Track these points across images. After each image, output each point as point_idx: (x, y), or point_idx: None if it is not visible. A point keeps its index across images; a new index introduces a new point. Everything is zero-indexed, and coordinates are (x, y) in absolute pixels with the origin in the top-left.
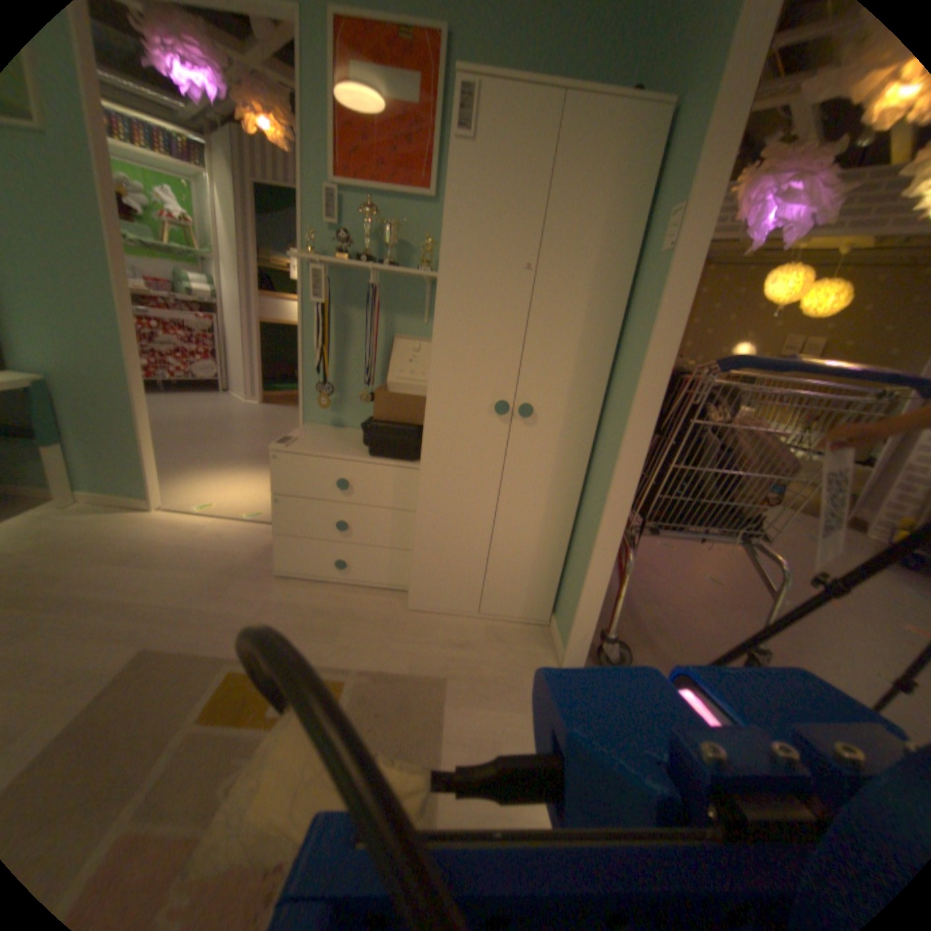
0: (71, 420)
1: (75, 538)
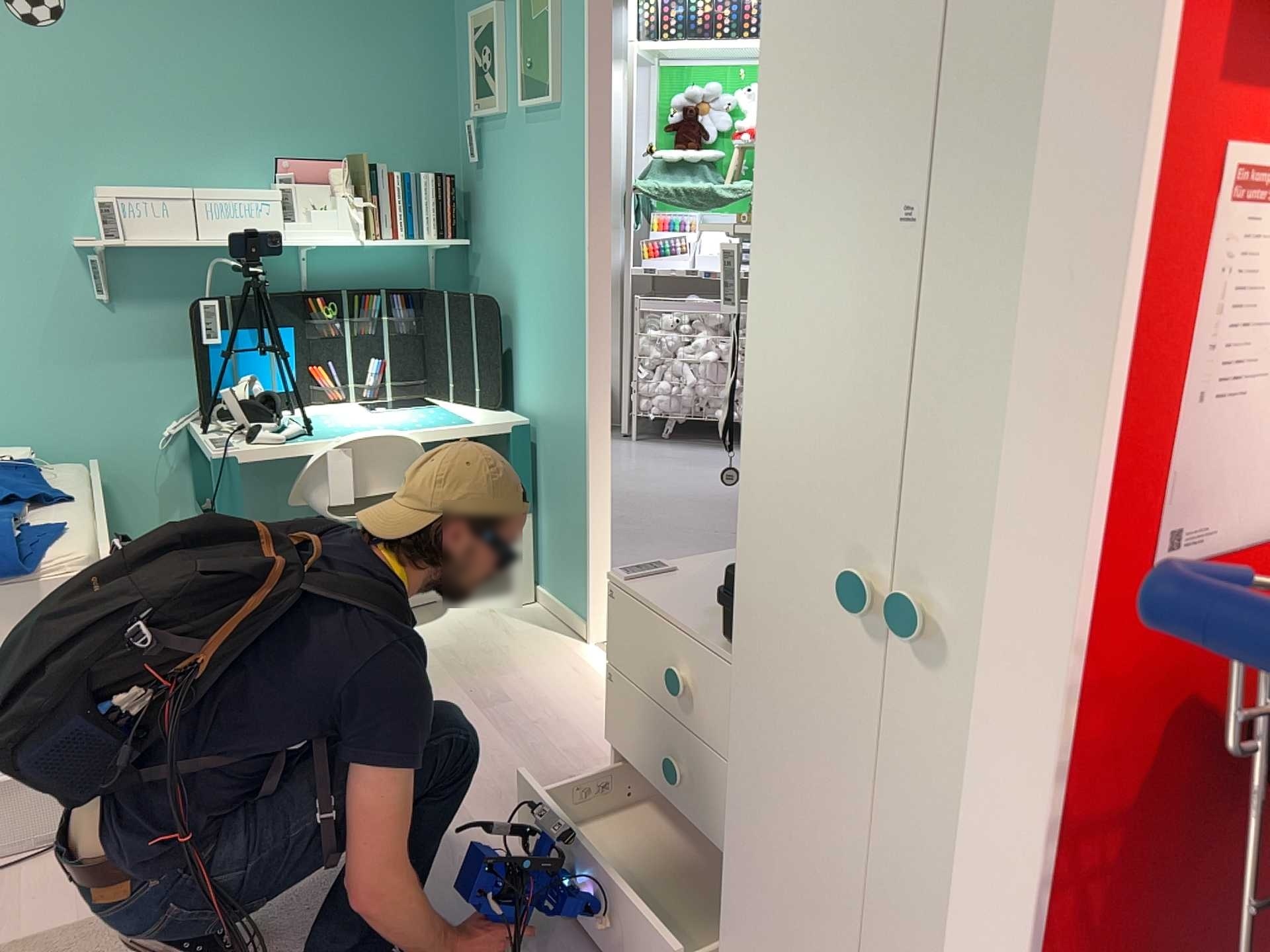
0: (545, 480)
1: (489, 649)
